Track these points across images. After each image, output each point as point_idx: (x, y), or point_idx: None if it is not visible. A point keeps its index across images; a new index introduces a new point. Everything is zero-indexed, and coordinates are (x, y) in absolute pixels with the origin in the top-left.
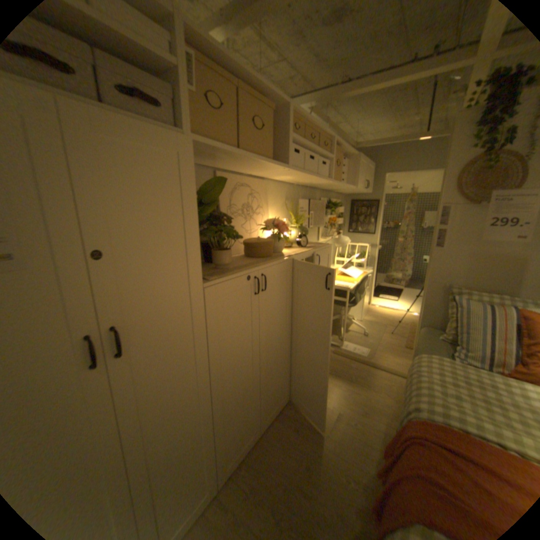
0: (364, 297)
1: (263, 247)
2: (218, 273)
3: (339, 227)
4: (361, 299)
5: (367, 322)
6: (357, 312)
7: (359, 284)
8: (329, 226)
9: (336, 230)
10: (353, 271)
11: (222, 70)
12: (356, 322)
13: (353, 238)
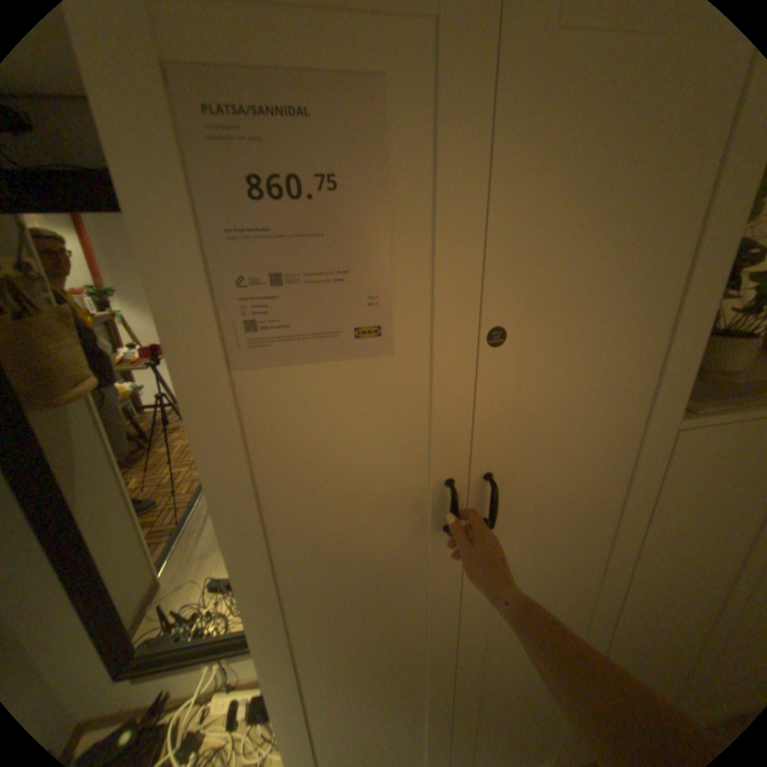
0: None
1: None
2: (712, 397)
3: None
4: None
5: None
6: None
7: None
8: None
9: None
10: None
11: None
12: None
13: None
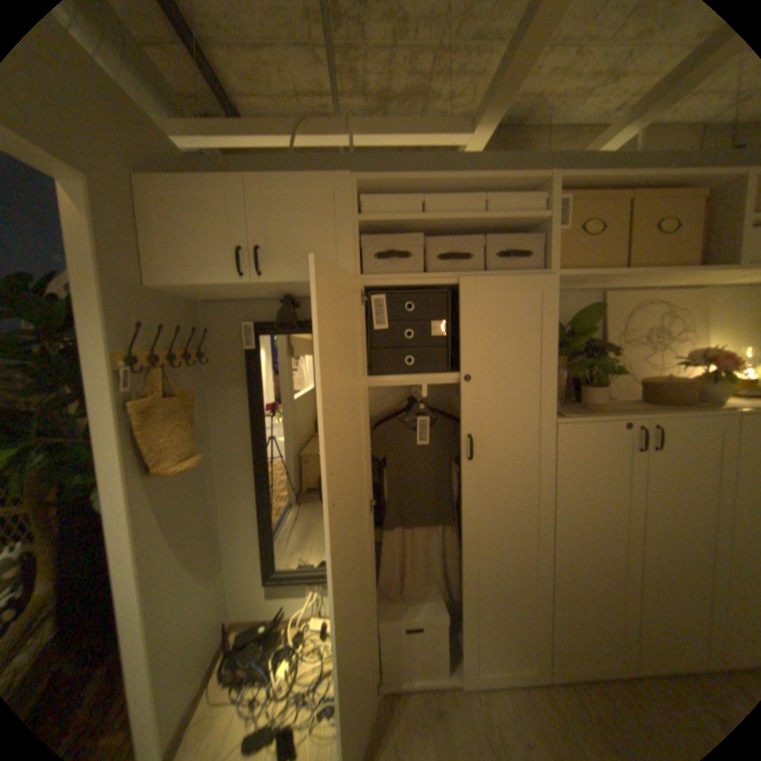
0: None
1: (674, 391)
2: (581, 414)
3: None
4: None
5: None
6: None
7: None
8: None
9: None
10: None
11: (612, 188)
12: None
13: None
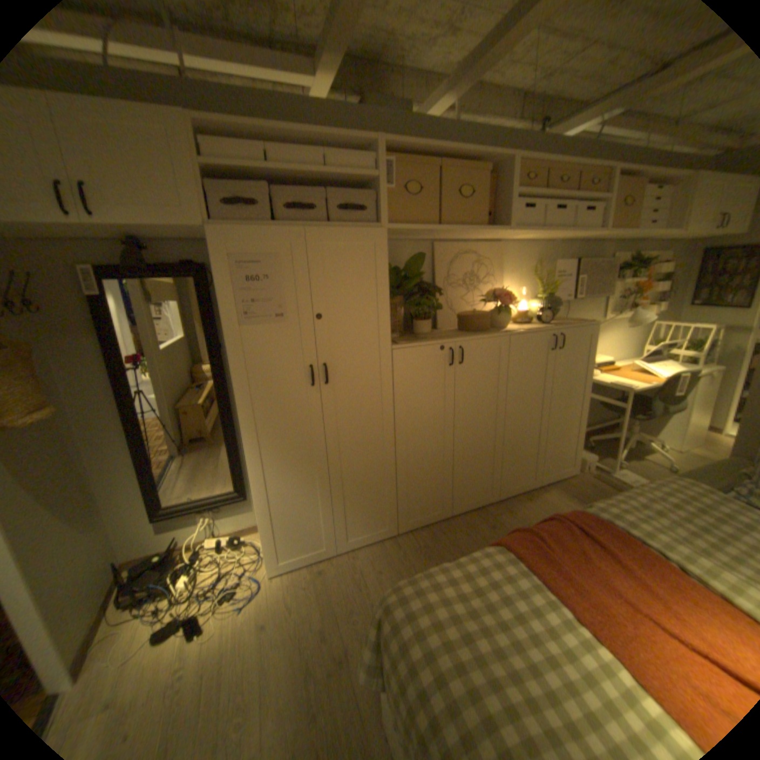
0: (692, 415)
1: (474, 320)
2: (410, 341)
3: (663, 297)
4: (670, 413)
5: (691, 457)
6: (675, 438)
7: (661, 387)
8: (633, 295)
9: (654, 302)
10: (664, 368)
11: (428, 154)
12: (658, 449)
13: (700, 316)
